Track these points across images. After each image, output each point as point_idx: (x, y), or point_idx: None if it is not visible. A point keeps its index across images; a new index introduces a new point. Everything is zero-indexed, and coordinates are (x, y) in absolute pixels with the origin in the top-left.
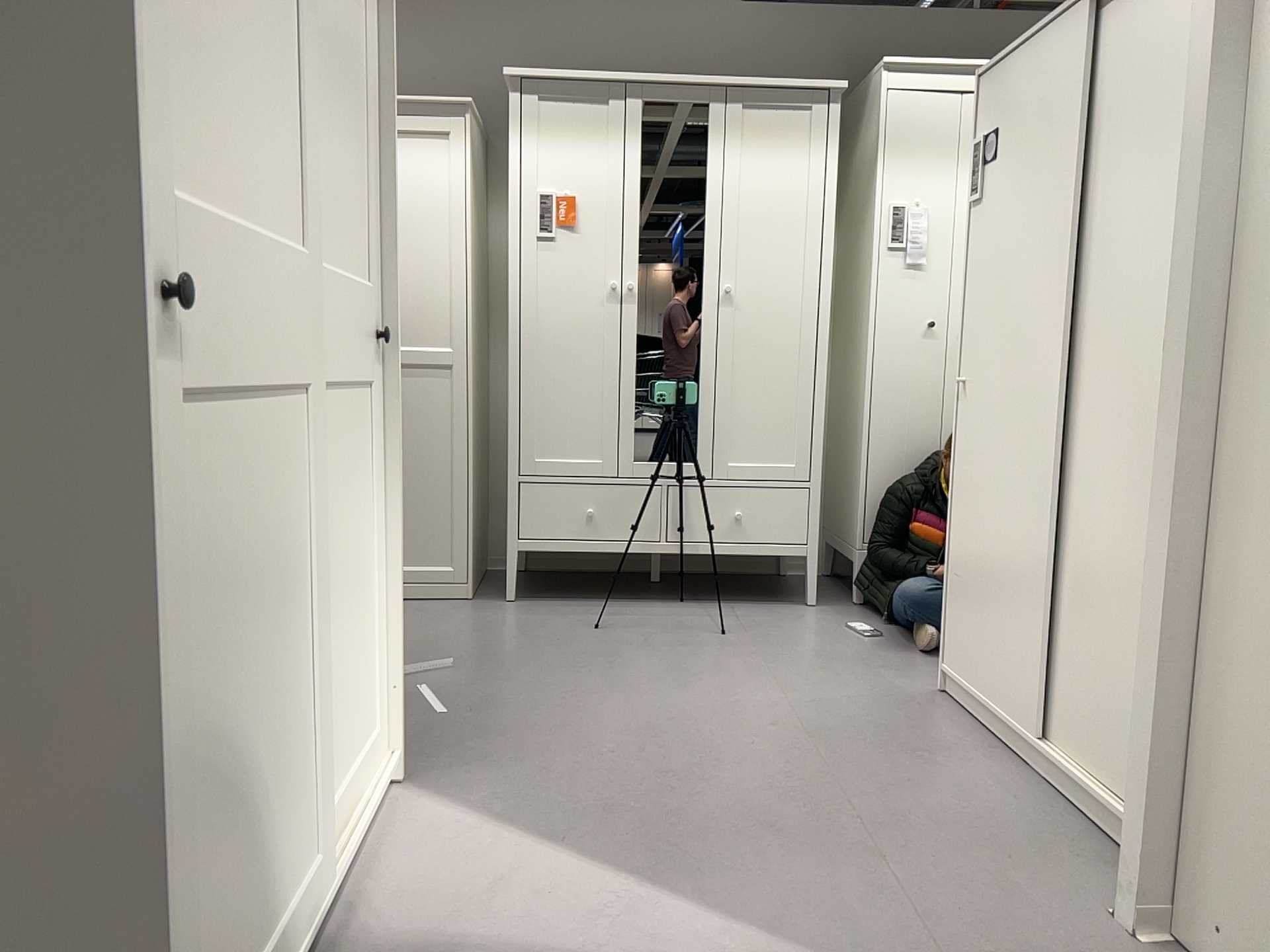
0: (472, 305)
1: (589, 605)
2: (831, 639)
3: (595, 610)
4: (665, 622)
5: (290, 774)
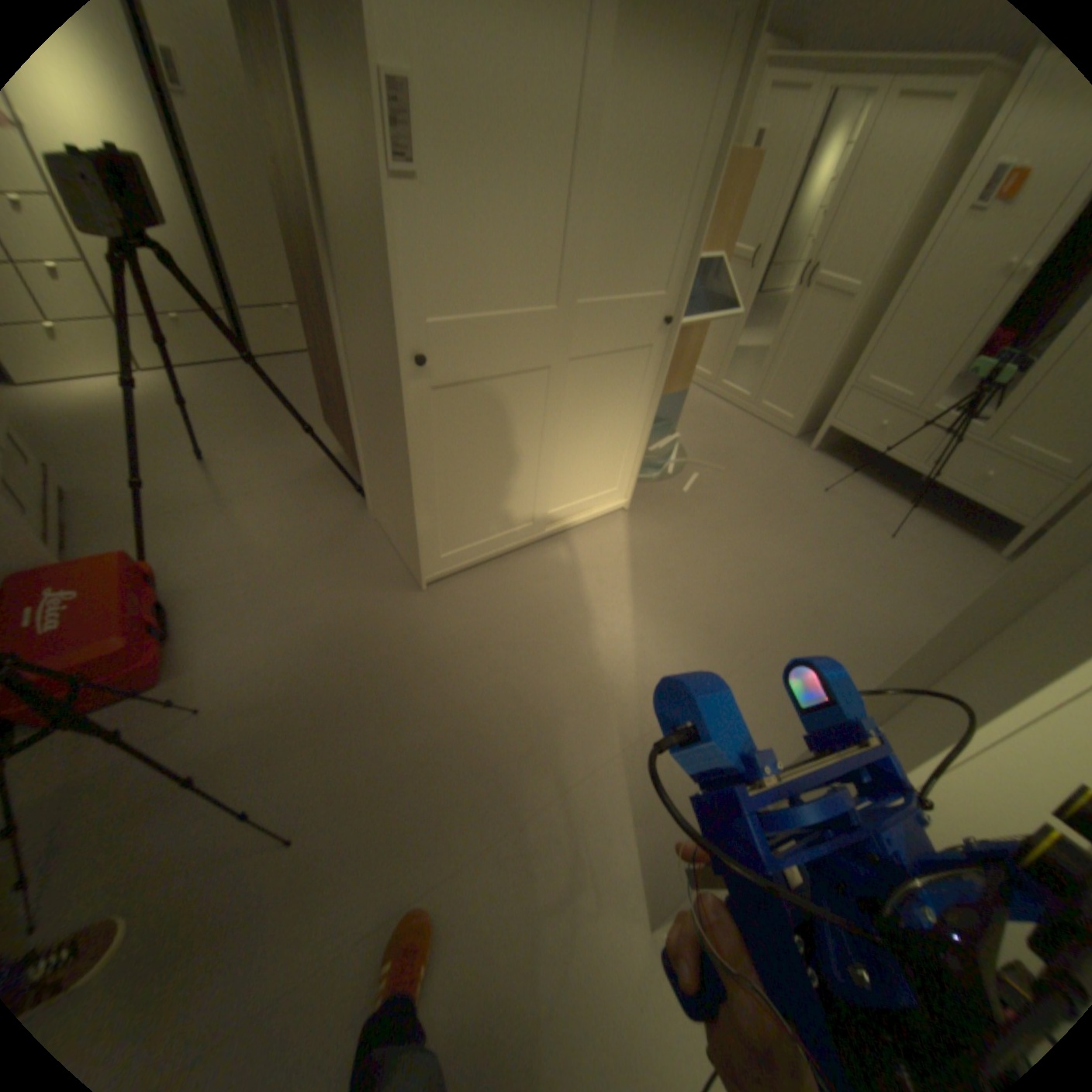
0: (897, 252)
1: (853, 473)
2: (963, 581)
3: (851, 478)
4: (876, 508)
5: (523, 493)
